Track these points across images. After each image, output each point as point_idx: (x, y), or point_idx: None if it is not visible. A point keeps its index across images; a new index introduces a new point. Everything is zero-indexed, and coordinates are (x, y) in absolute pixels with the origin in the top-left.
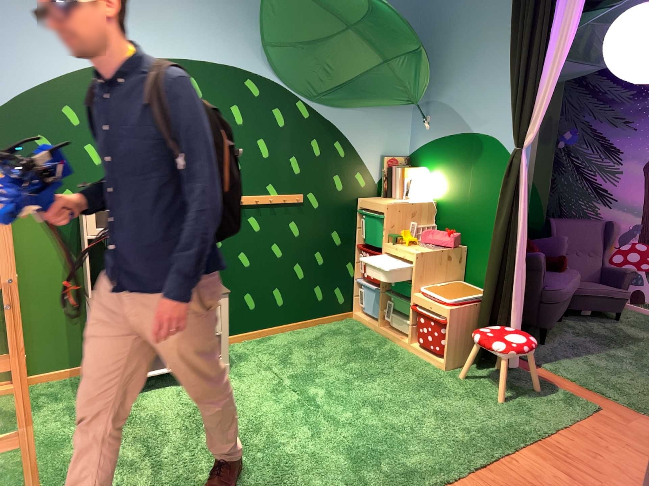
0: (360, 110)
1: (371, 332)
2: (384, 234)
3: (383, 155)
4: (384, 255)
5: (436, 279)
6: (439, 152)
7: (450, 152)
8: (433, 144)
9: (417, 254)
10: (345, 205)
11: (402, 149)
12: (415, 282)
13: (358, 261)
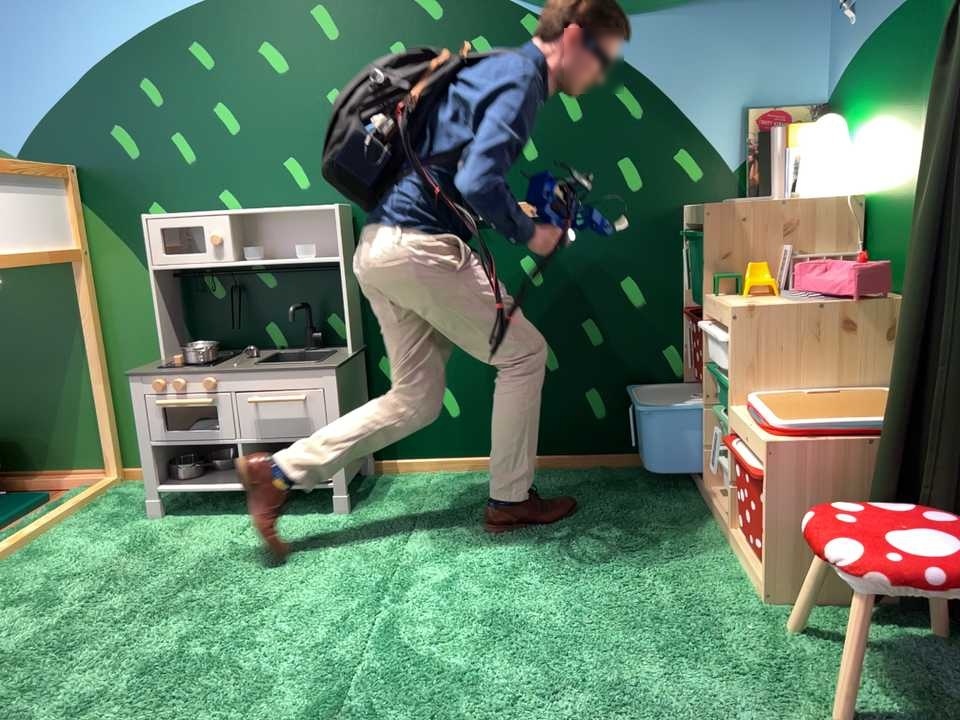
0: (673, 5)
1: (689, 499)
2: (706, 273)
3: (752, 105)
4: (710, 324)
5: (813, 379)
6: (875, 62)
7: (894, 53)
8: (864, 48)
9: (741, 310)
10: (652, 222)
11: (811, 85)
12: (740, 382)
13: (686, 343)
